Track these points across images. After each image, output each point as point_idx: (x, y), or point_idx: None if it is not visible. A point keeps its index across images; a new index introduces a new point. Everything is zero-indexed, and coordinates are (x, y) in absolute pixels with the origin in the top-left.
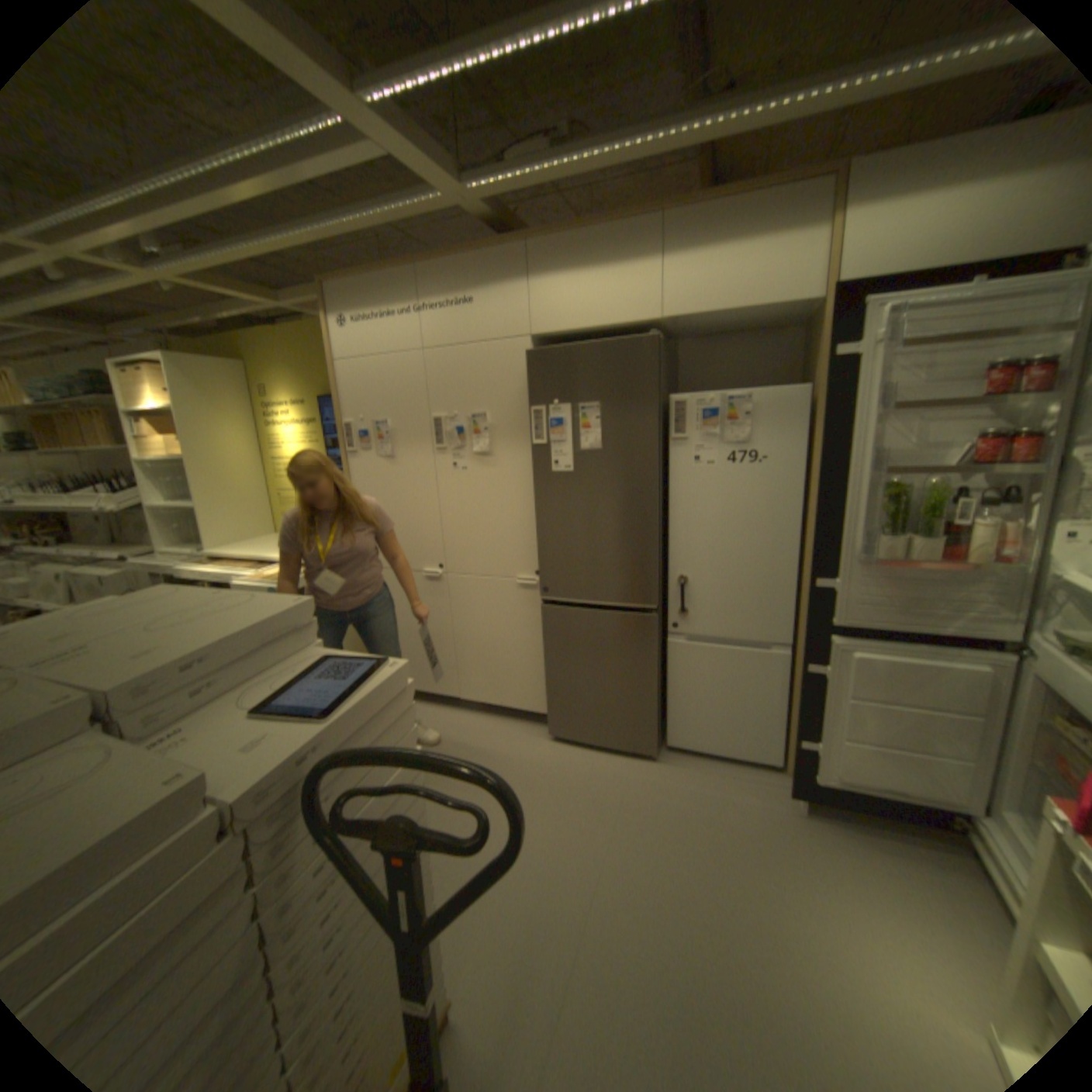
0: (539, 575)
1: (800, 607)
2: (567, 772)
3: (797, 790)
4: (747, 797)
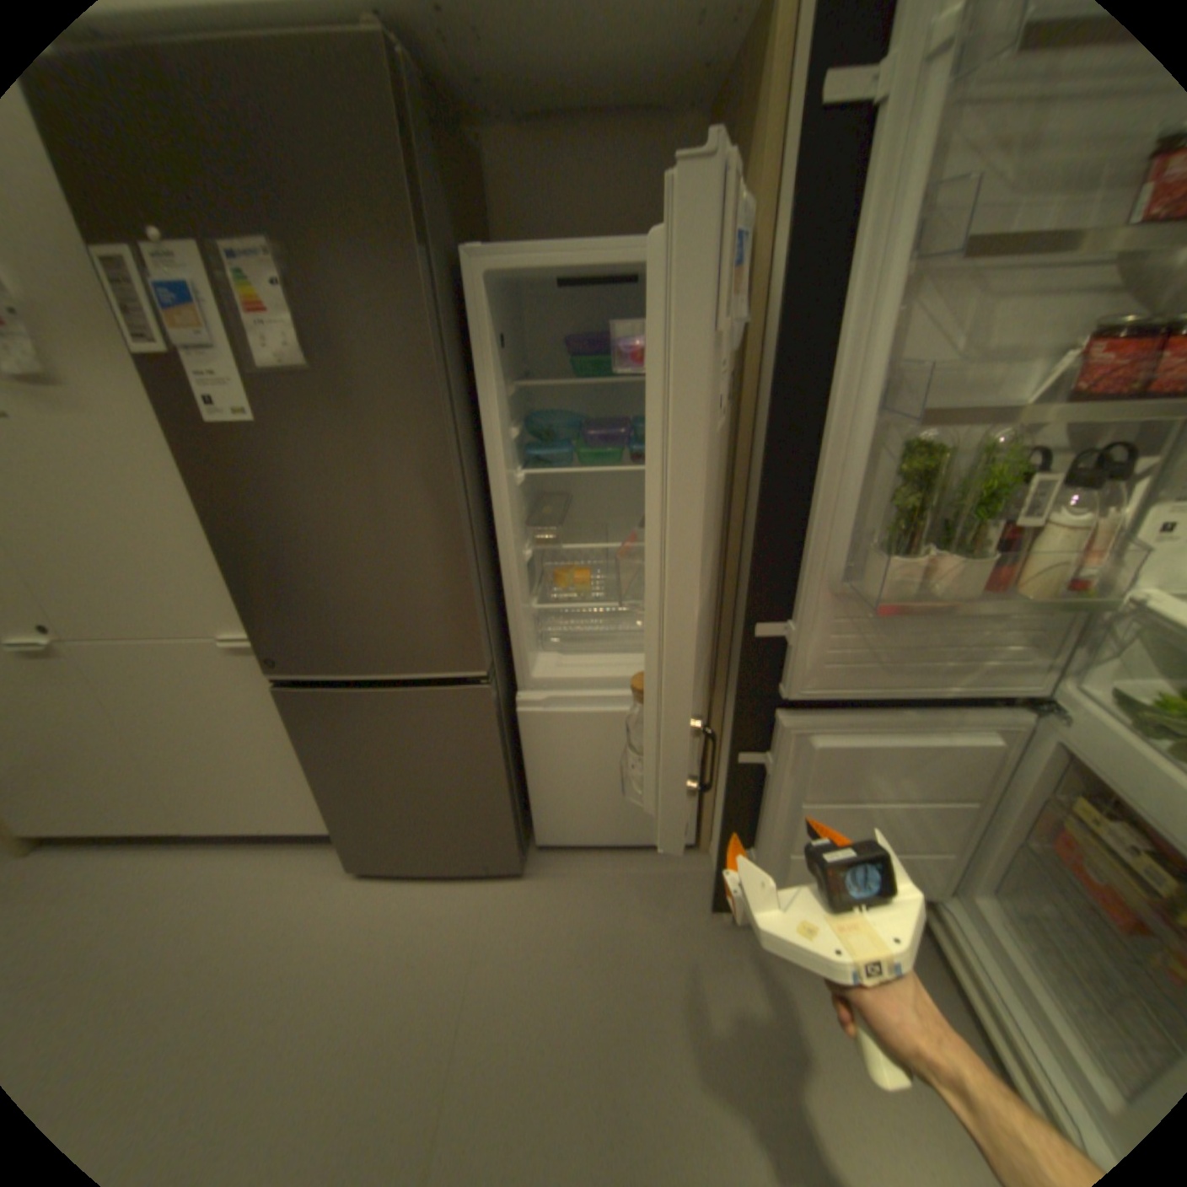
0: (248, 635)
1: (716, 637)
2: (375, 941)
3: (714, 875)
4: (651, 908)
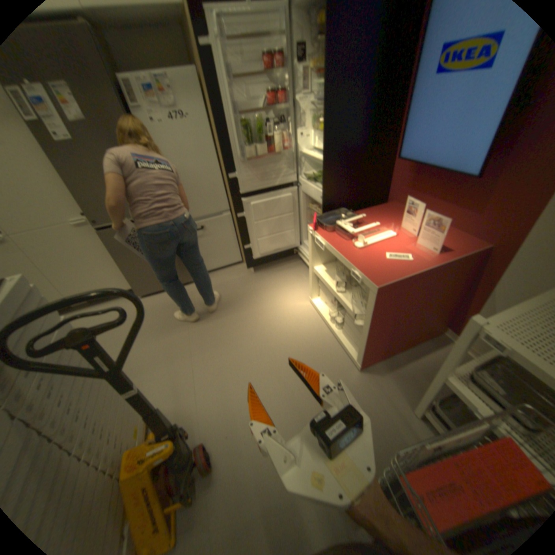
0: (83, 213)
1: (226, 190)
2: (154, 305)
3: (248, 265)
4: (232, 276)
